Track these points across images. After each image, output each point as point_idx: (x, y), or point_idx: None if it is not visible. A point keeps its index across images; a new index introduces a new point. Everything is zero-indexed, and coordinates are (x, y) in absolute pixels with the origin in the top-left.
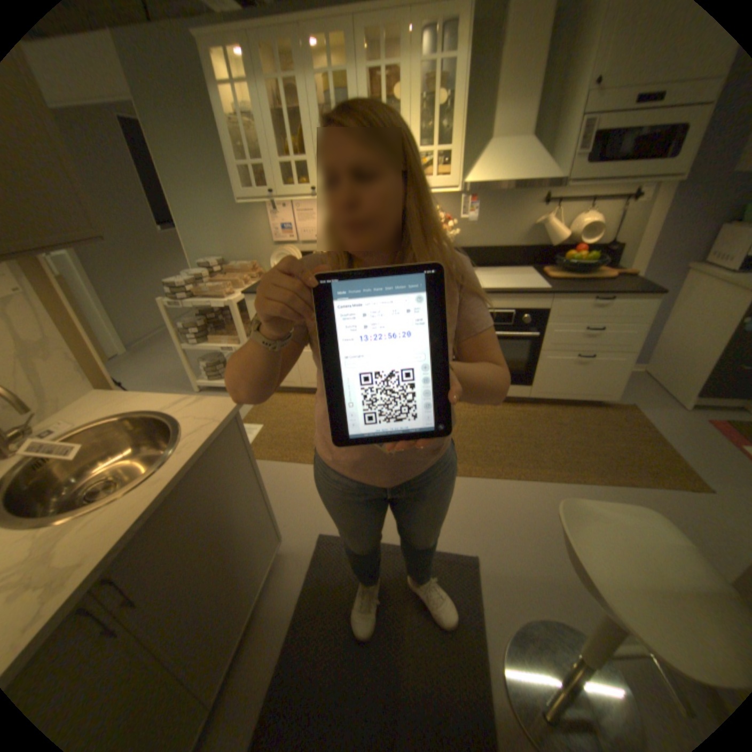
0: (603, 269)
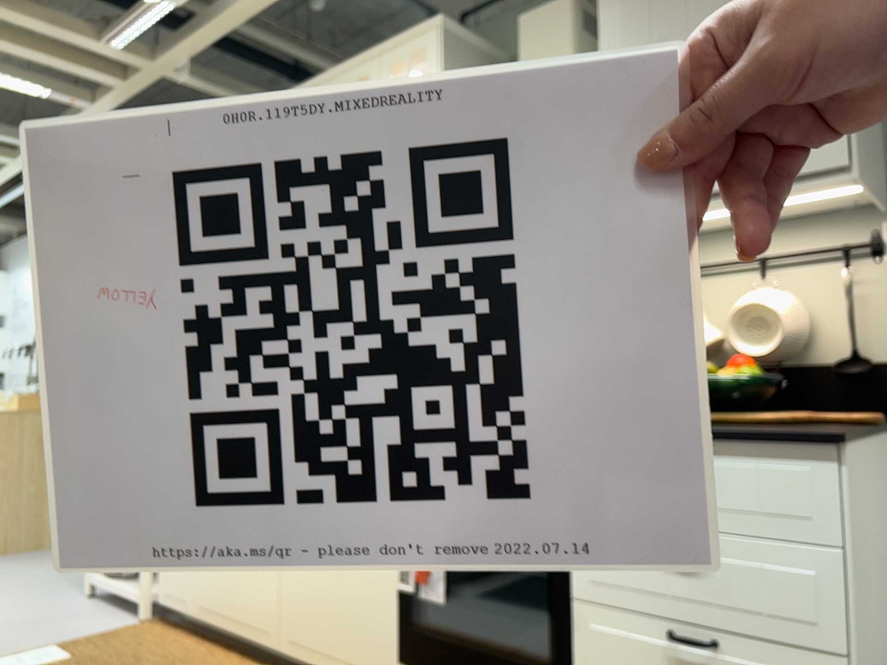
0: (797, 412)
